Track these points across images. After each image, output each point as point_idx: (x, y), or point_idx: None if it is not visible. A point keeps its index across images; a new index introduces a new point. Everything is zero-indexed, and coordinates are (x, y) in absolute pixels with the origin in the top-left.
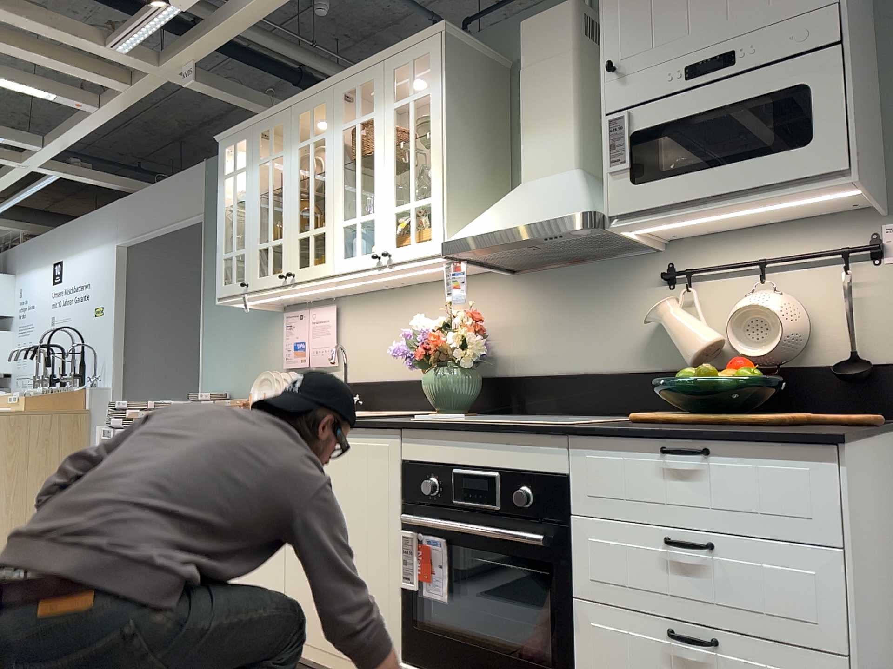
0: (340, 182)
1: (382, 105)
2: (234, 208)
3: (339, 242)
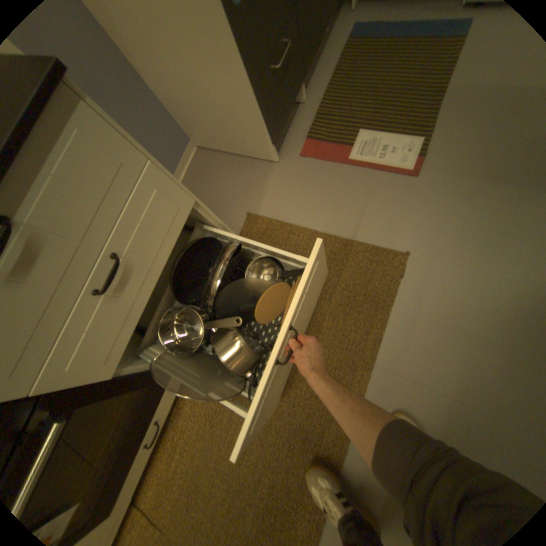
0: None
1: None
2: None
3: None
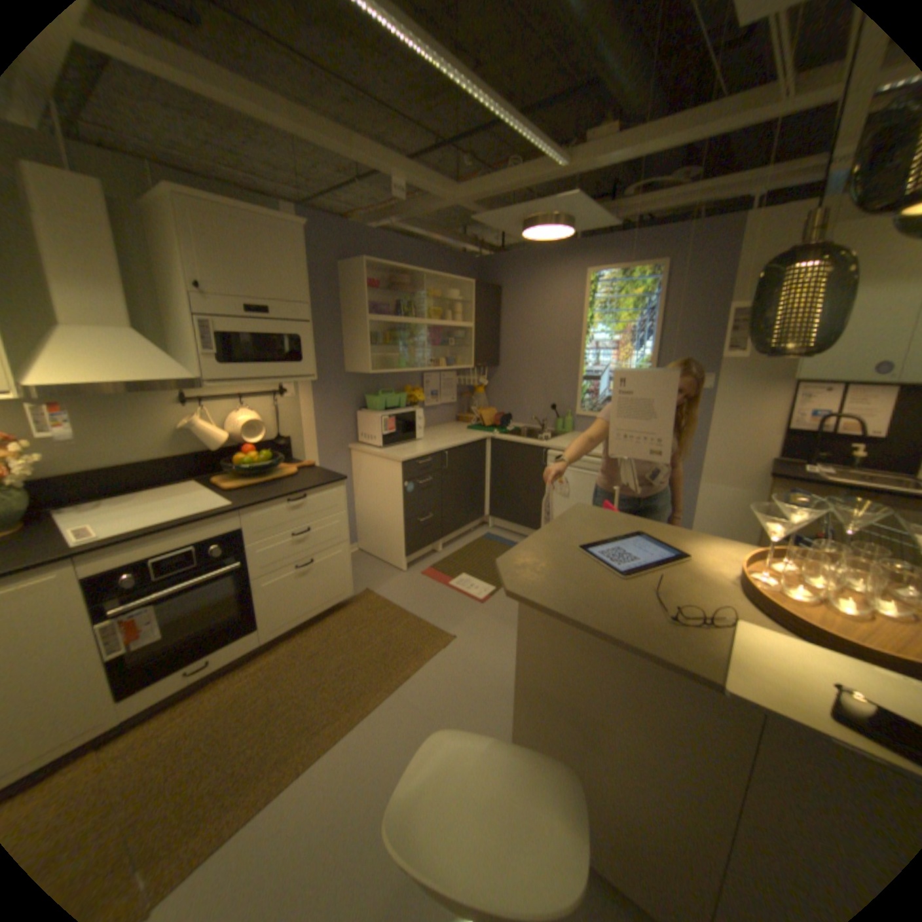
0: None
1: None
2: None
3: None
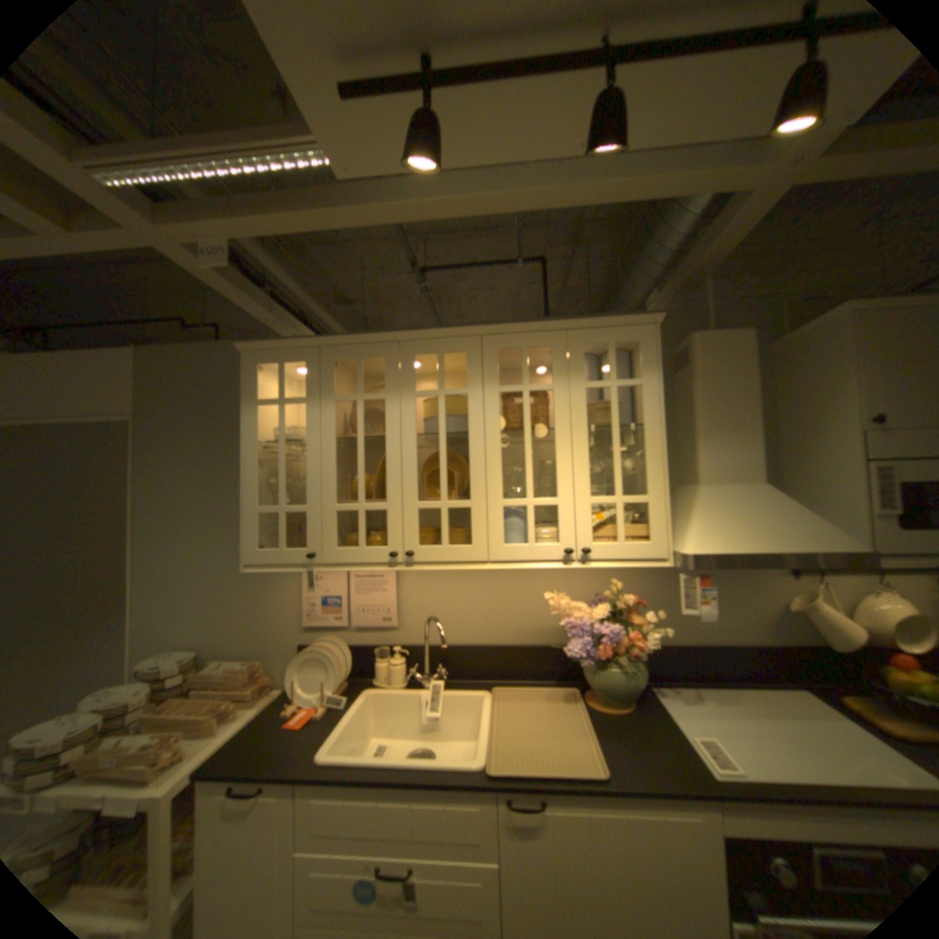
0: (499, 453)
1: (569, 378)
2: (282, 447)
3: (501, 524)
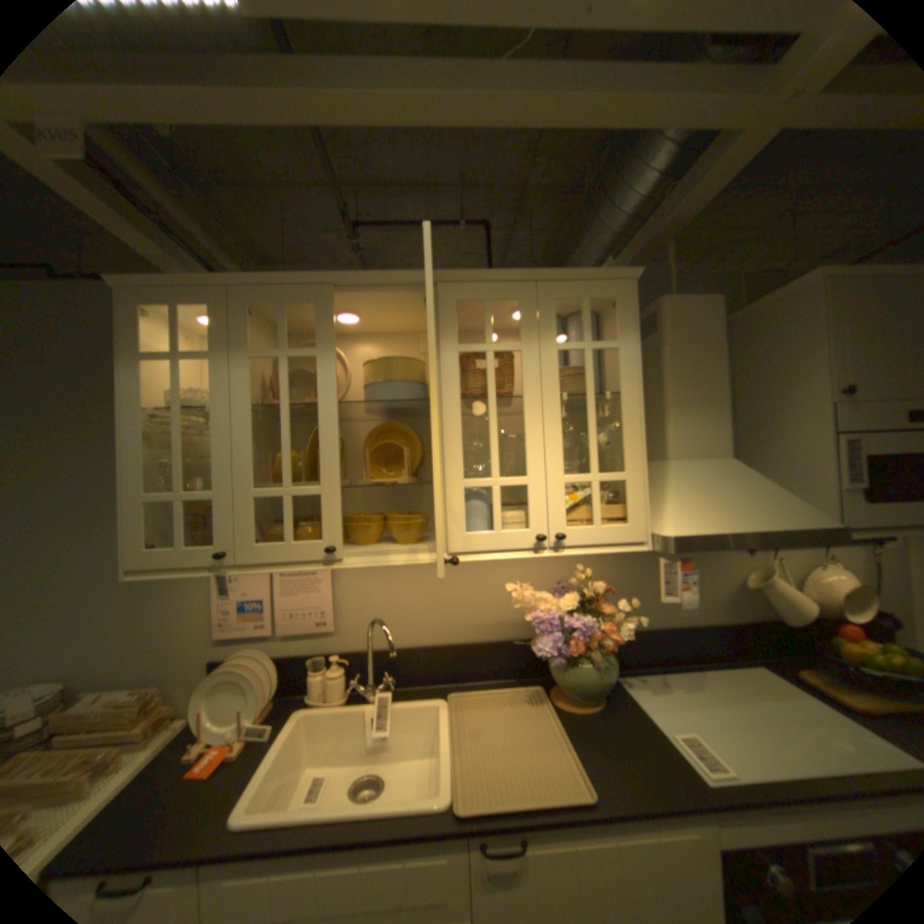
0: (458, 424)
1: (539, 337)
2: (174, 416)
3: (461, 509)
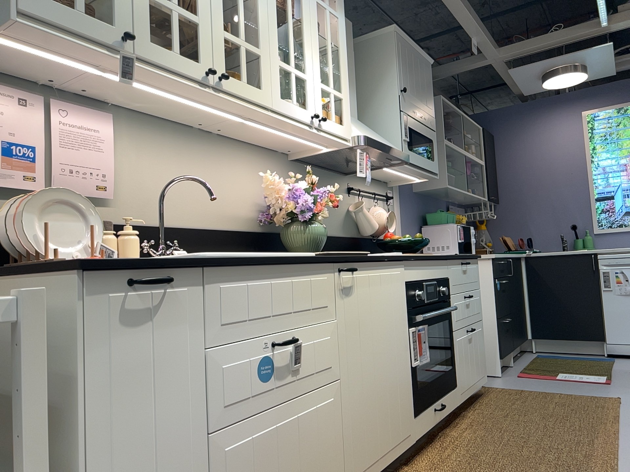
0: (275, 19)
1: None
2: None
3: (278, 80)
